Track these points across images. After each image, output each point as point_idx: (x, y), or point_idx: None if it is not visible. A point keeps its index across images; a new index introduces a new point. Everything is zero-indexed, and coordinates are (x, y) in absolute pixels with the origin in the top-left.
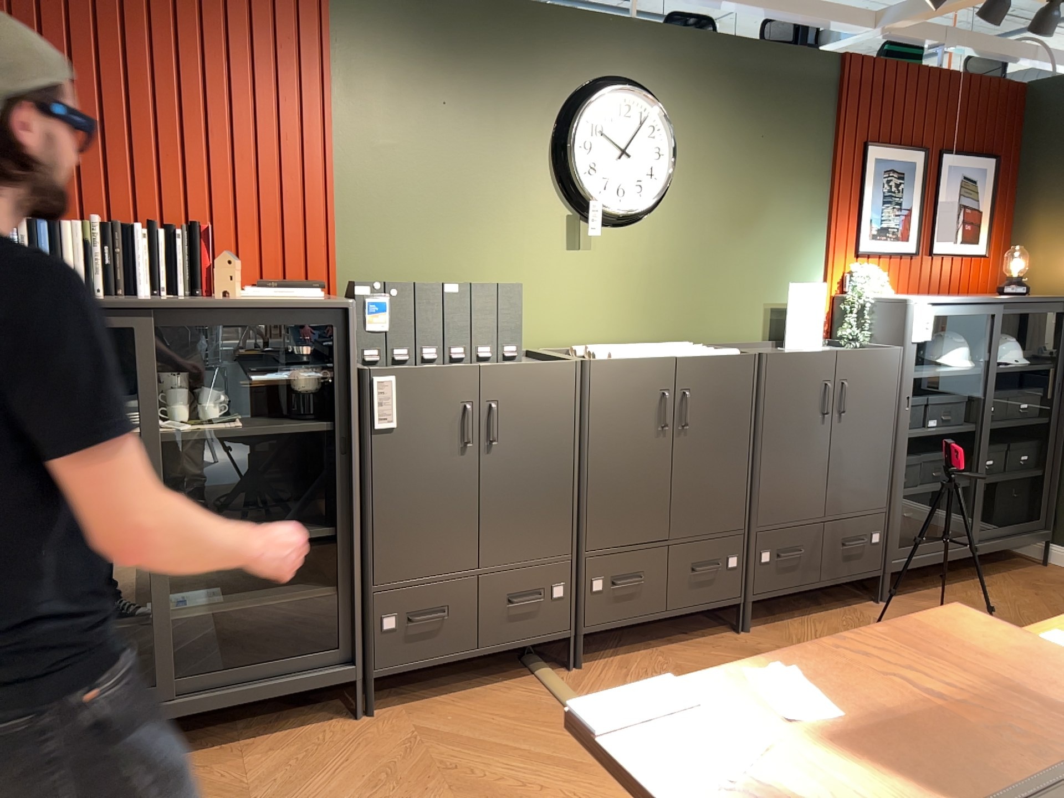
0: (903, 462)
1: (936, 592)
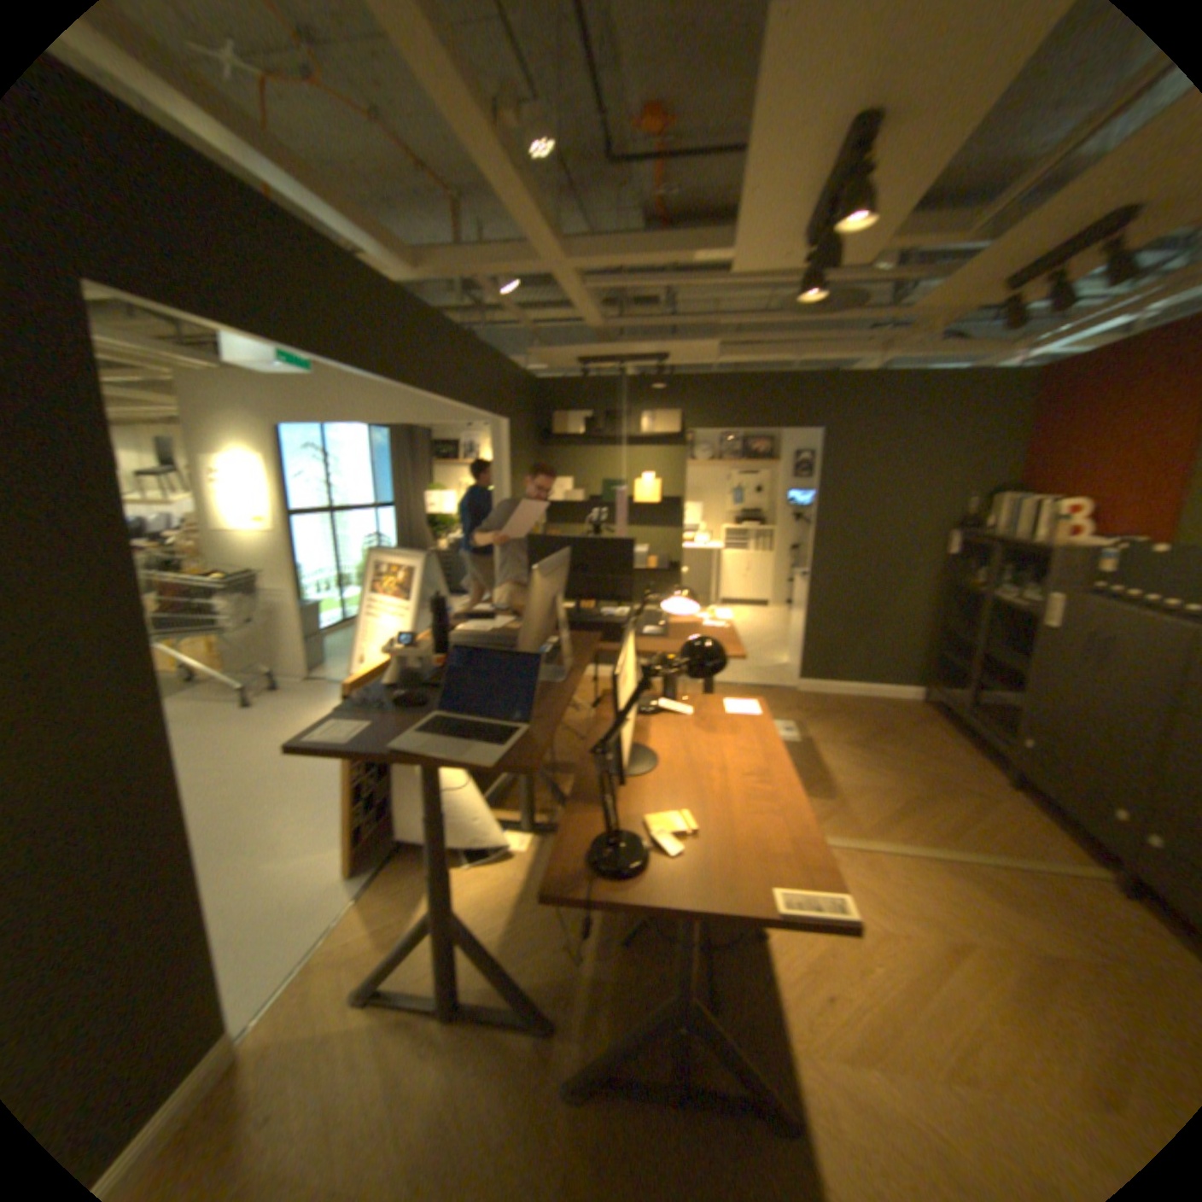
0: None
1: None
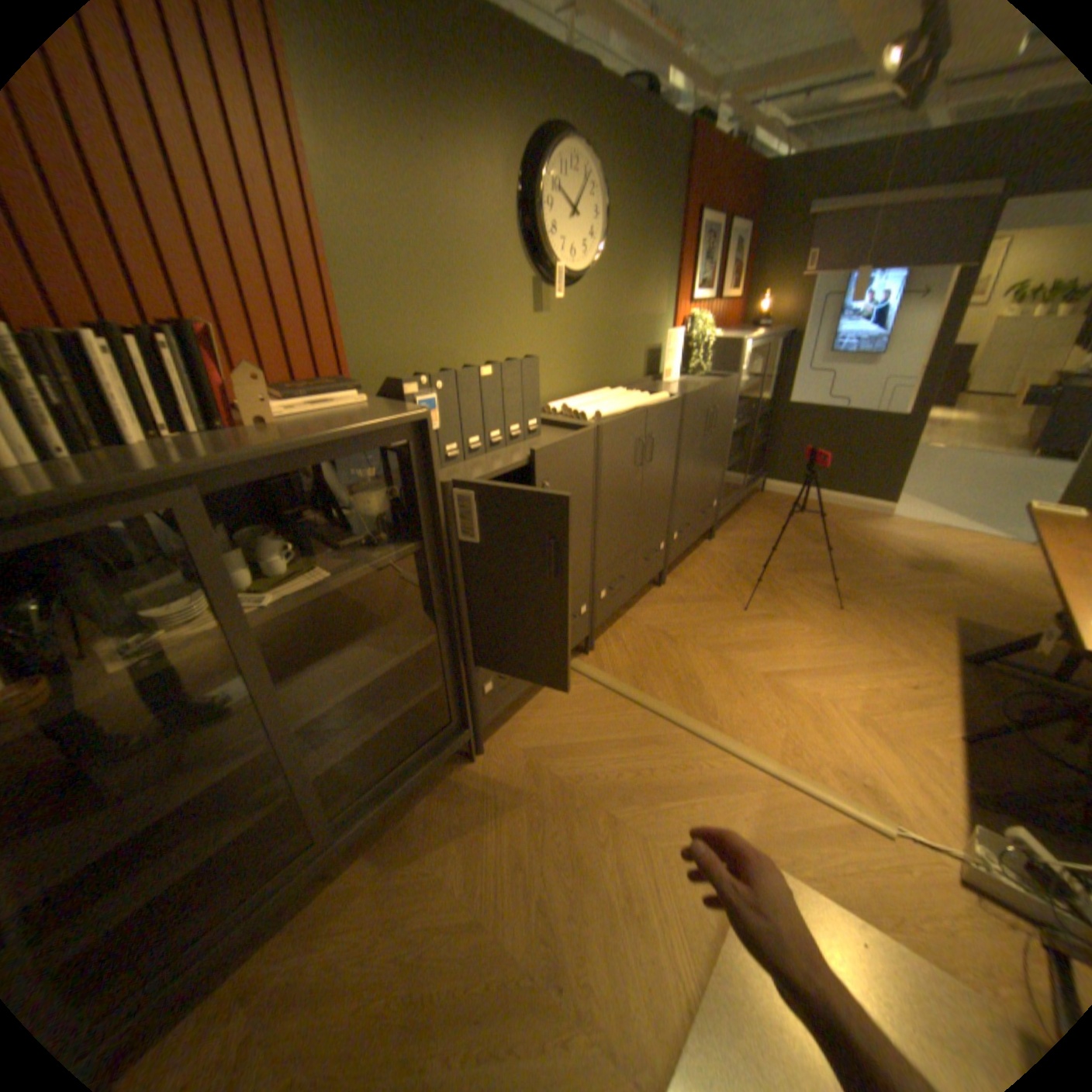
0: (728, 452)
1: (730, 525)
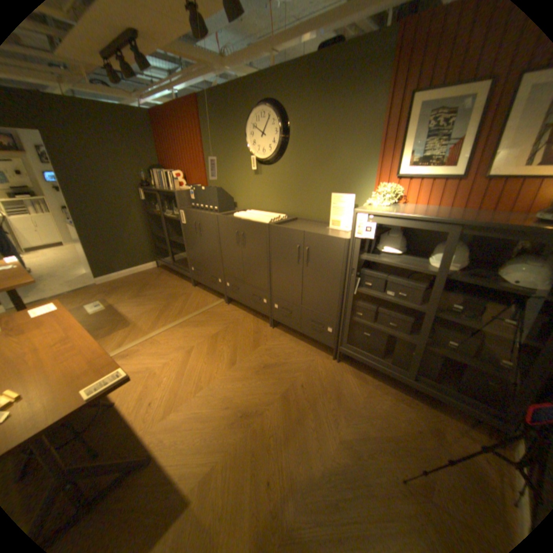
0: (349, 302)
1: (371, 381)
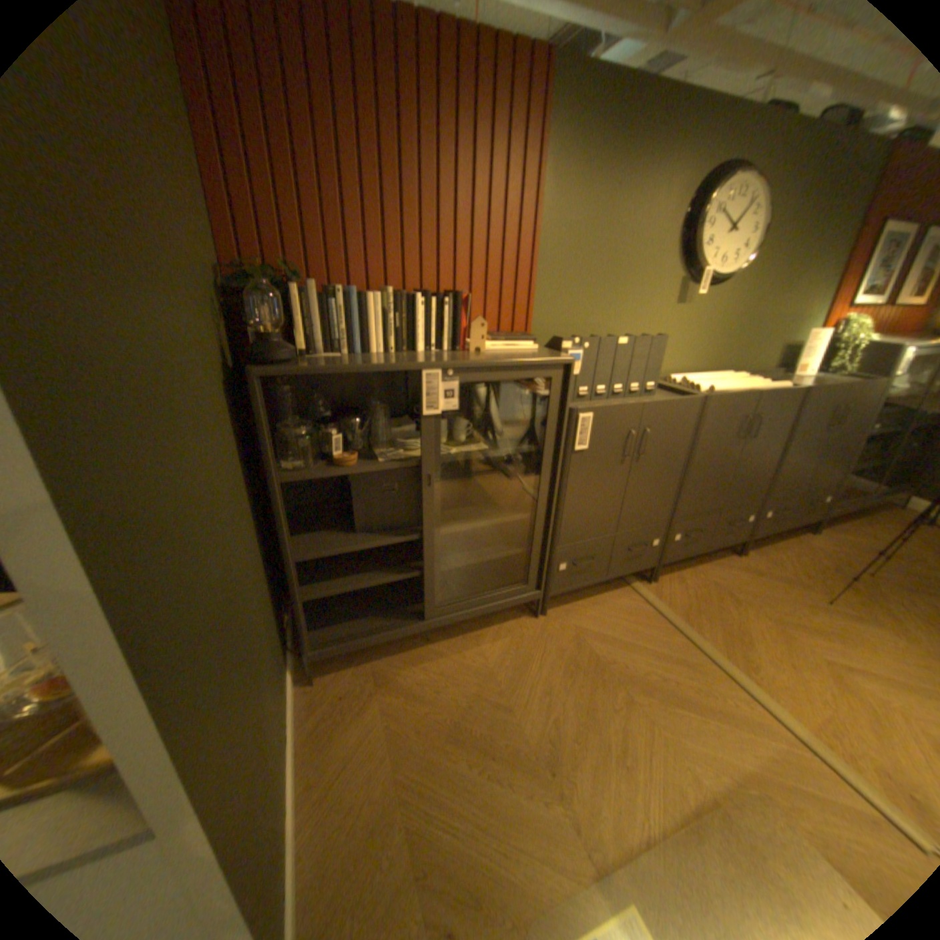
0: (859, 453)
1: (846, 528)
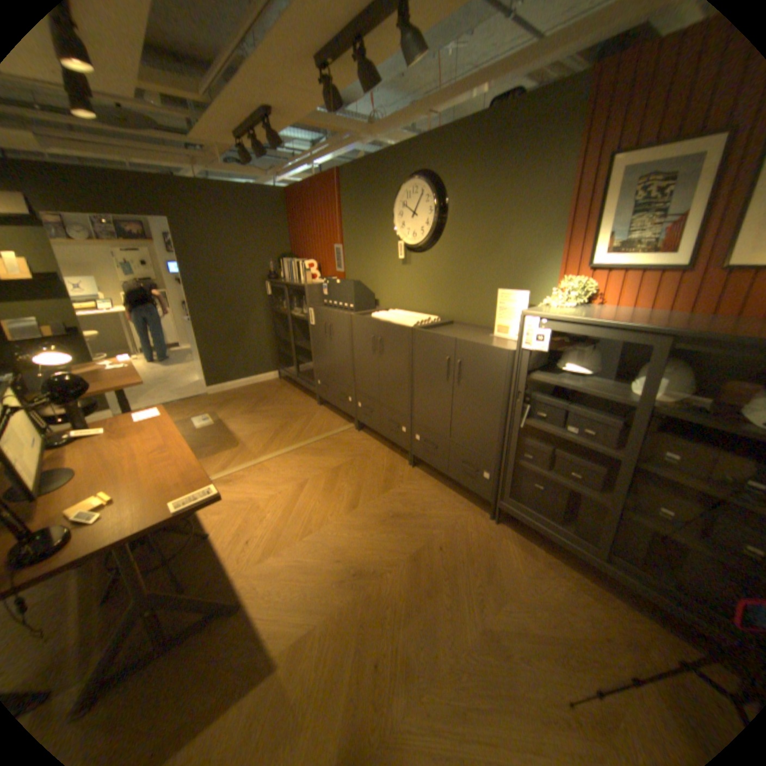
0: (513, 438)
1: (543, 556)
